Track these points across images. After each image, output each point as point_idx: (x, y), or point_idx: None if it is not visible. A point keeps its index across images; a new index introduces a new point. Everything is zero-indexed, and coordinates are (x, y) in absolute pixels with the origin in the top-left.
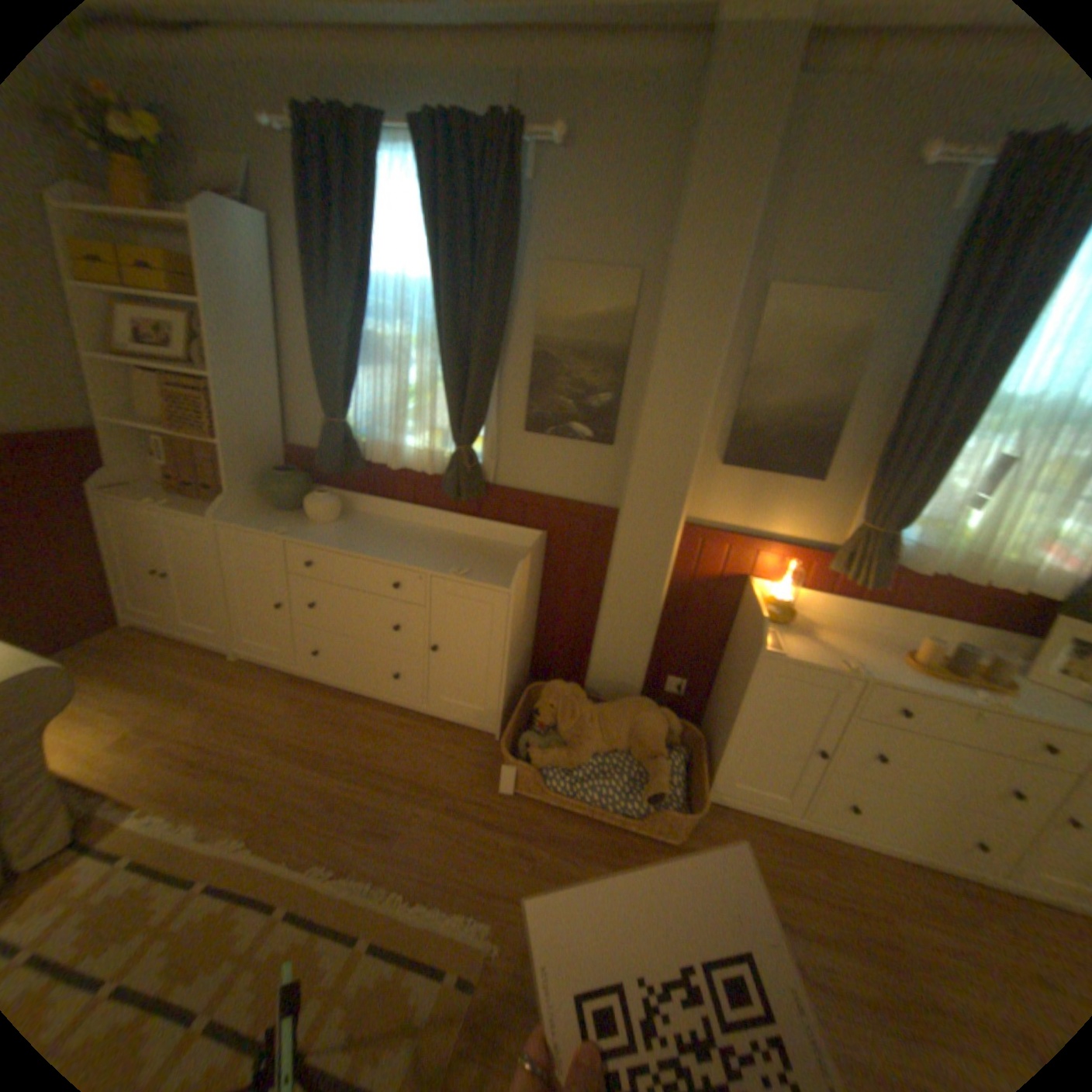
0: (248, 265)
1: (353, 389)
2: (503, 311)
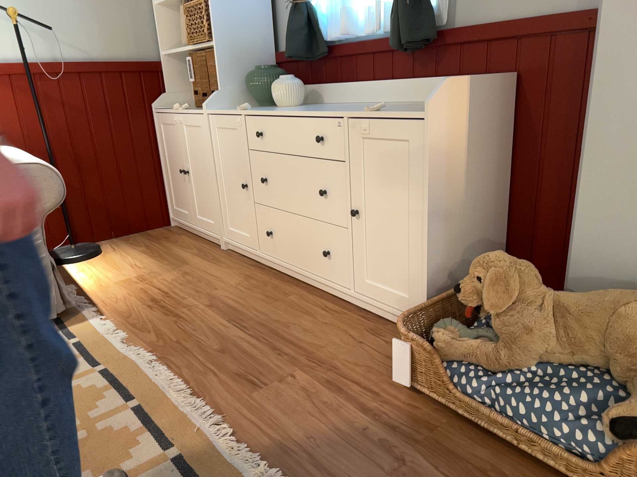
0: None
1: None
2: None
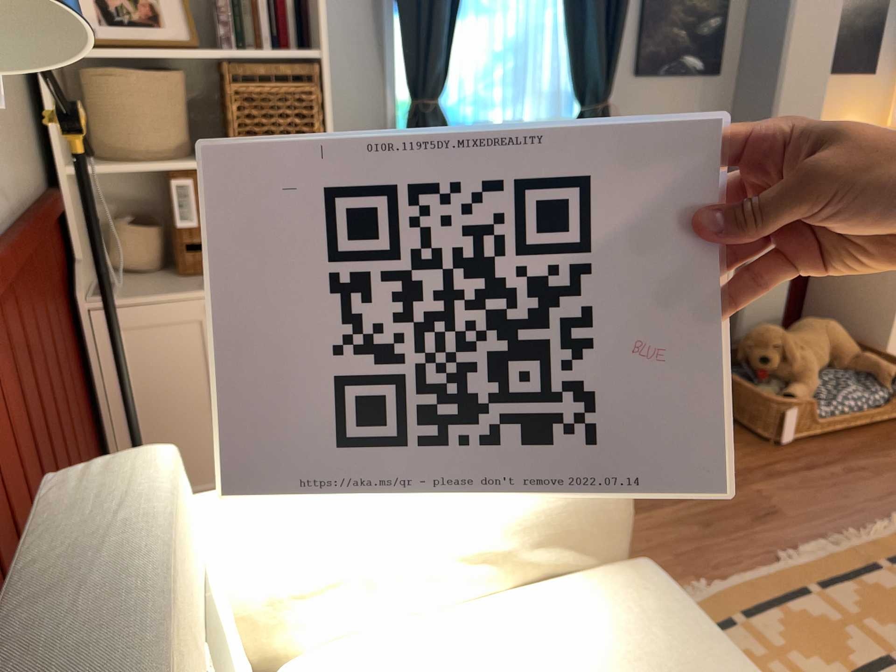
0: None
1: (452, 52)
2: None
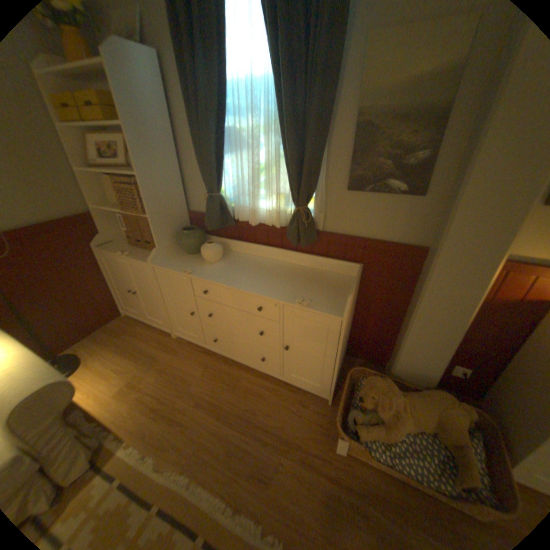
0: (150, 90)
1: (224, 170)
2: (334, 87)
